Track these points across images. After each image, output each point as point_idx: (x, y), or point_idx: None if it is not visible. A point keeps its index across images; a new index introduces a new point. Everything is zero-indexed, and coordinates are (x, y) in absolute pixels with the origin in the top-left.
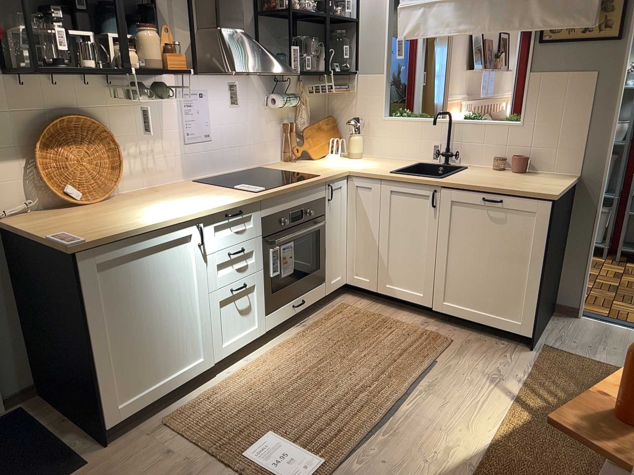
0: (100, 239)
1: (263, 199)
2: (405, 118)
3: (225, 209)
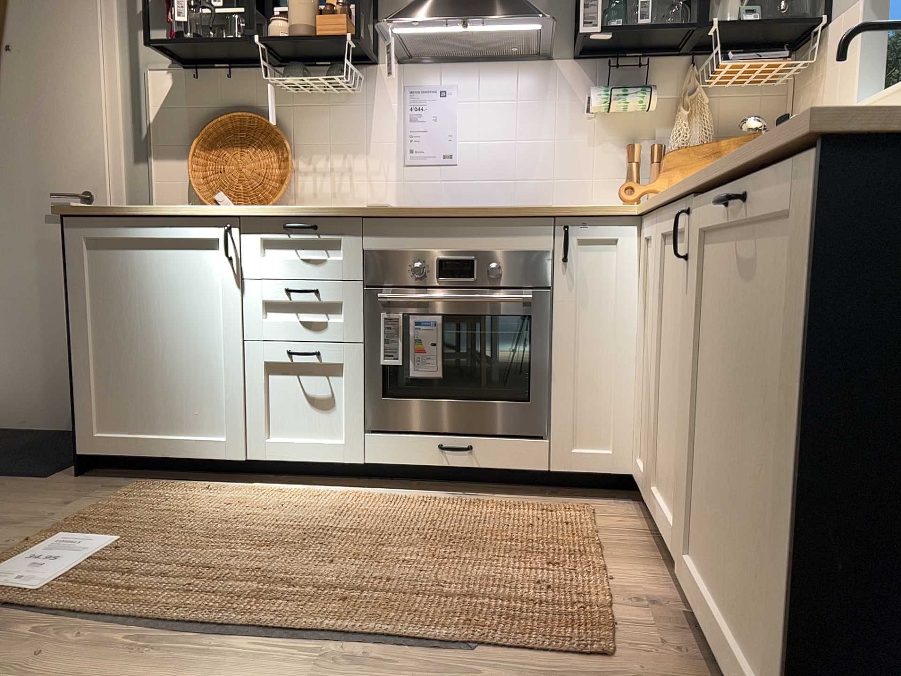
0: (86, 208)
1: (365, 216)
2: (885, 94)
3: (281, 216)
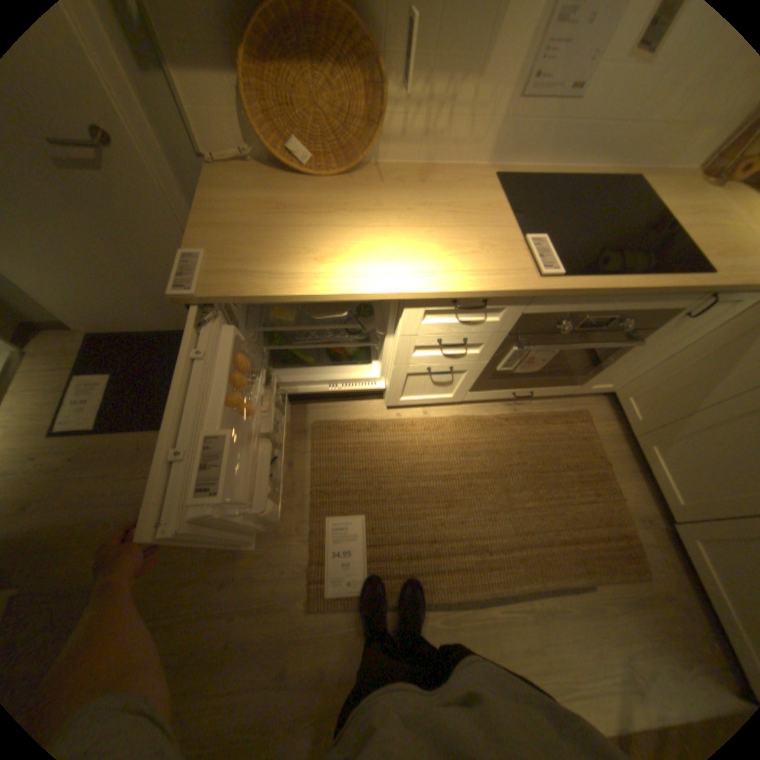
0: (219, 294)
1: (542, 293)
2: None
3: (455, 295)
